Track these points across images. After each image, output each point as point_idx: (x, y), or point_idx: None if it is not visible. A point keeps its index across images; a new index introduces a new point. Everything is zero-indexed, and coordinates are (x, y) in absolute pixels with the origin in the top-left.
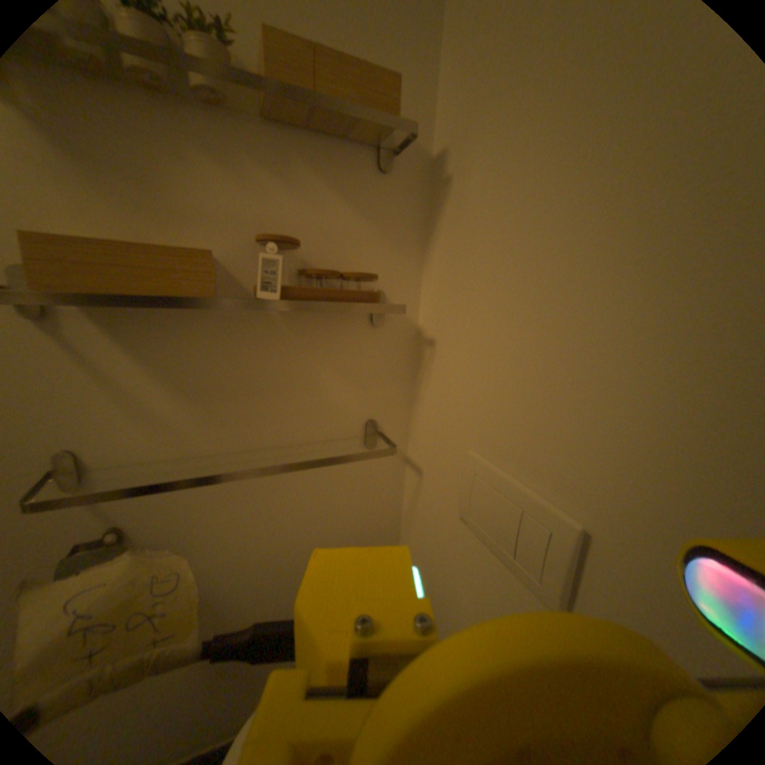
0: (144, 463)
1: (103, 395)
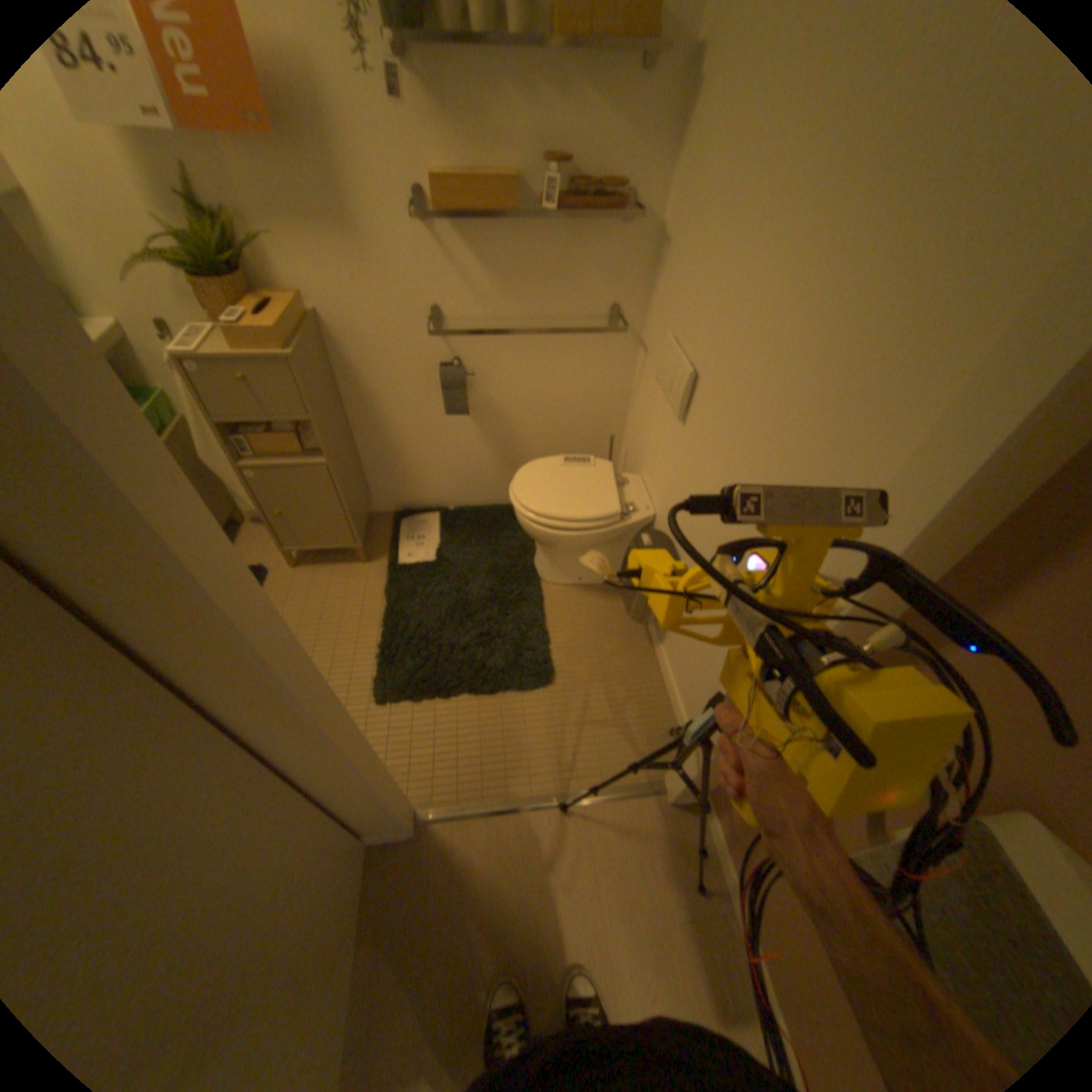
0: (471, 320)
1: (453, 273)
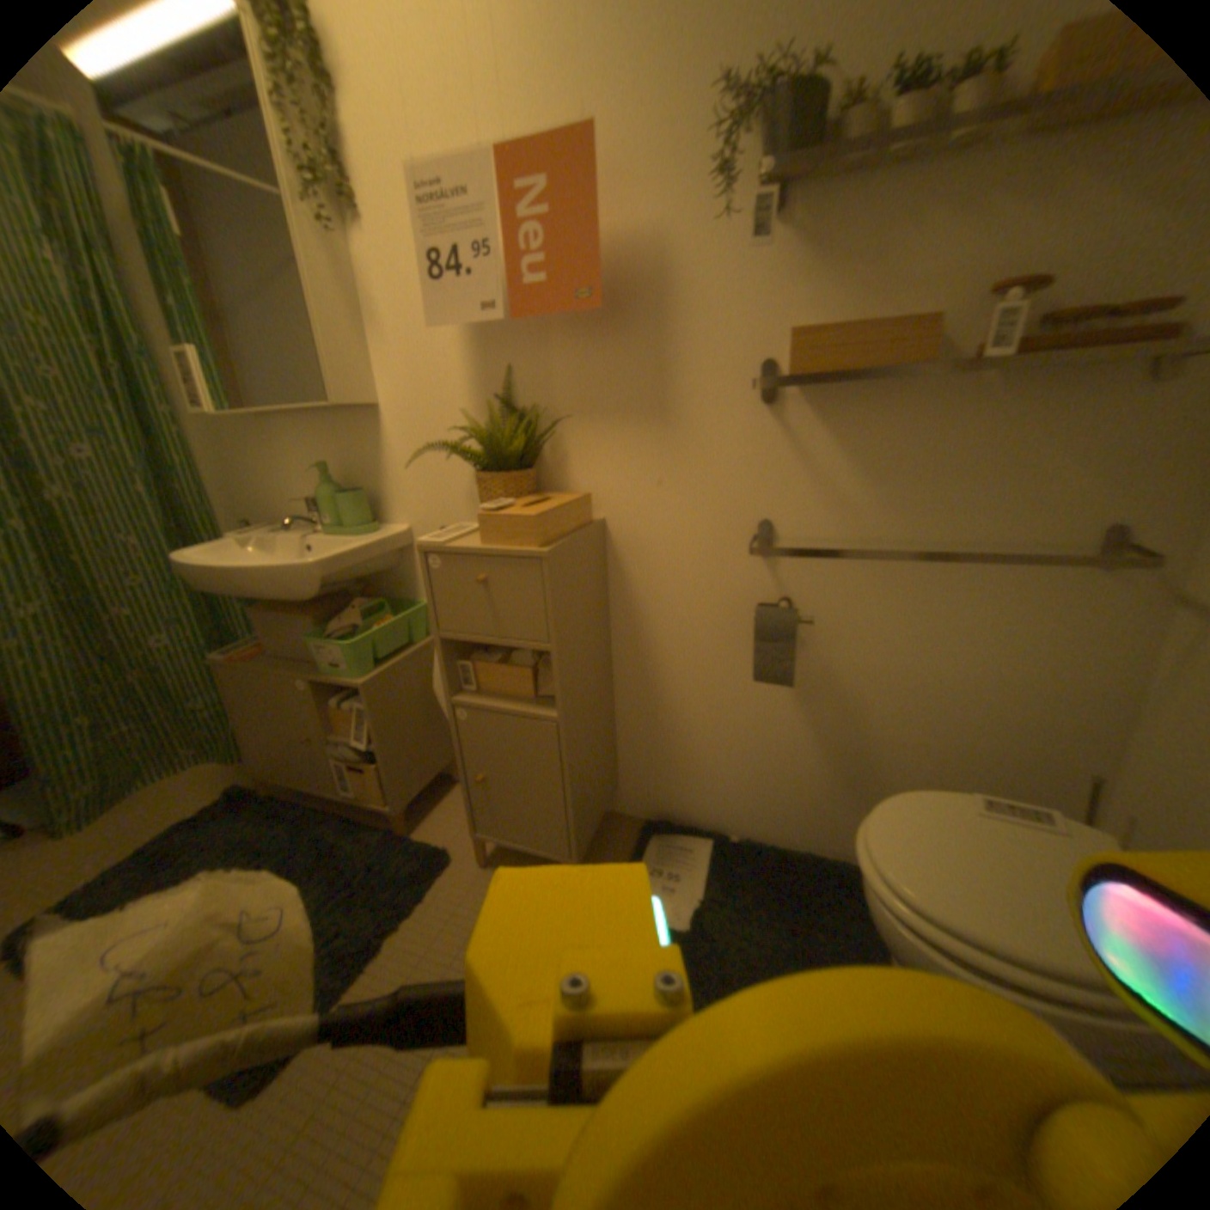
0: (824, 541)
1: (806, 471)
